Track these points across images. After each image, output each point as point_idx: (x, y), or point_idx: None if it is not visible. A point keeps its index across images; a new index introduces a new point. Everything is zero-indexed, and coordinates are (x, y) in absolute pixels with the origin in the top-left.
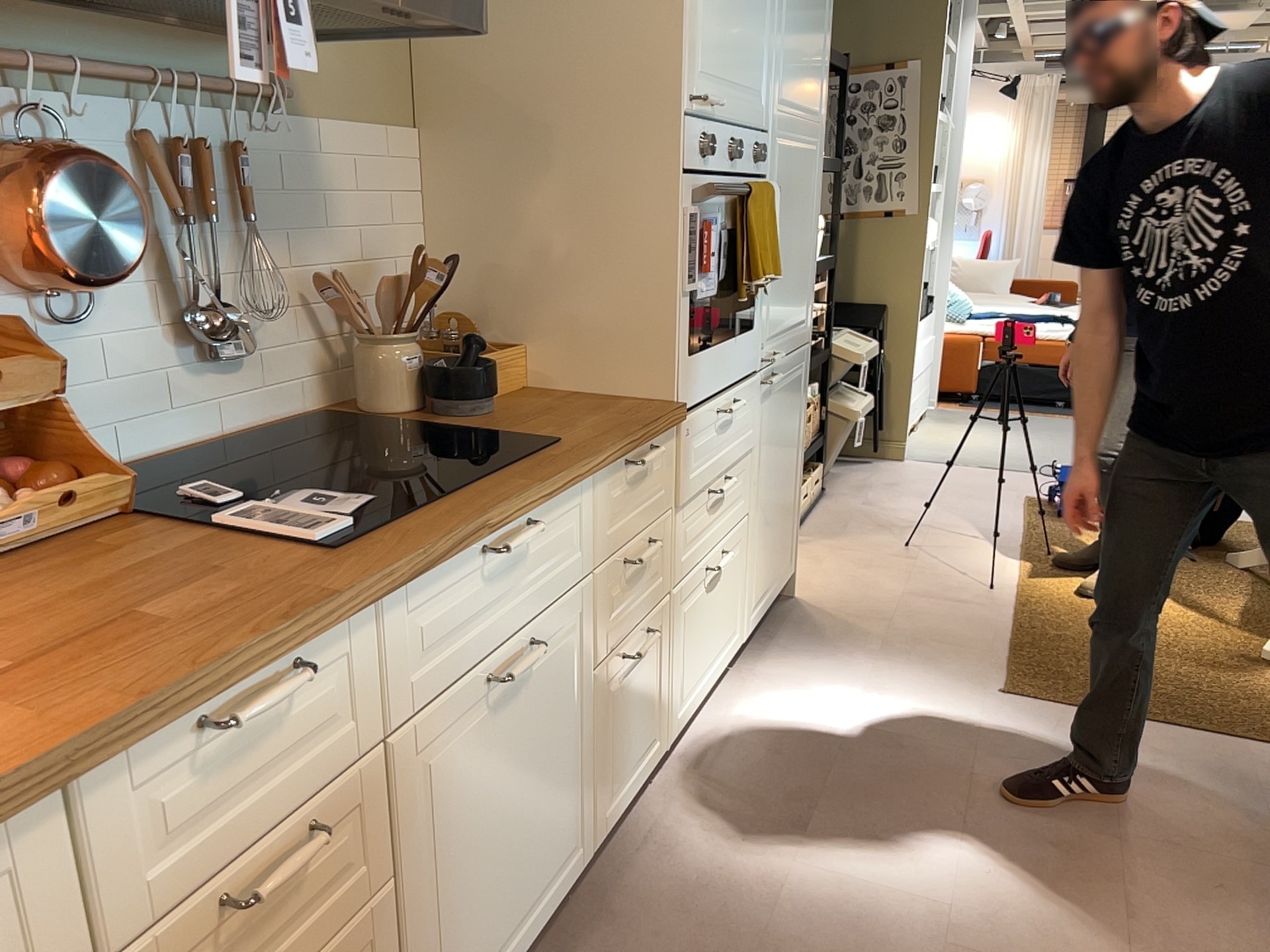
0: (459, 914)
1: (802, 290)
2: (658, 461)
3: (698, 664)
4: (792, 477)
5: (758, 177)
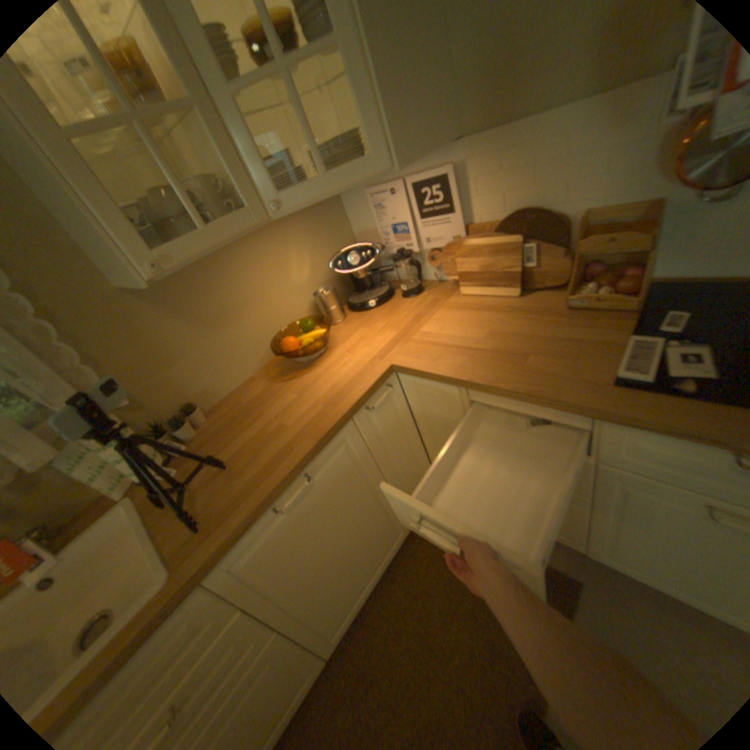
0: (644, 549)
1: None
2: None
3: None
4: None
5: None
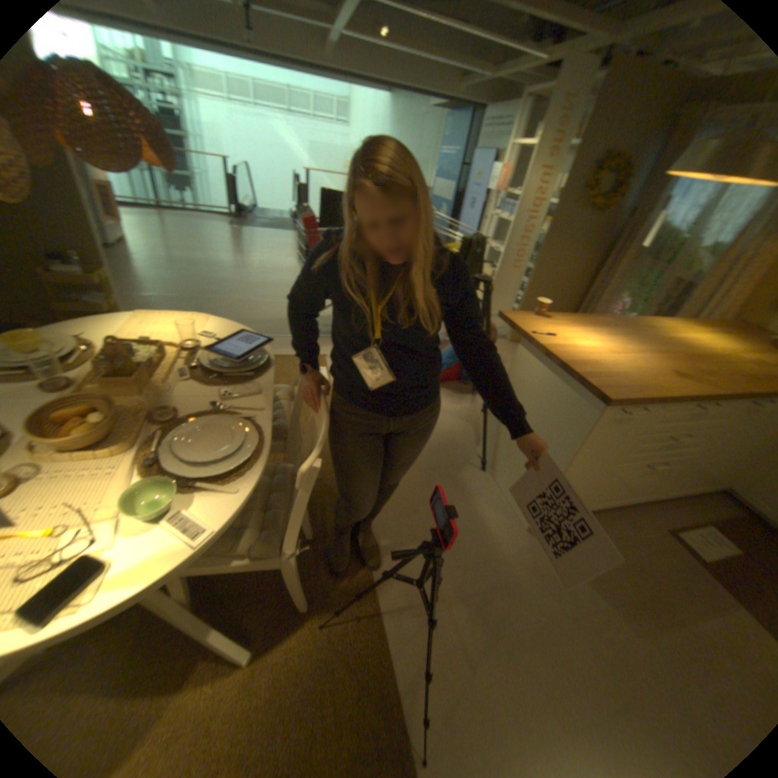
0: None
1: None
2: None
3: None
4: None
5: None
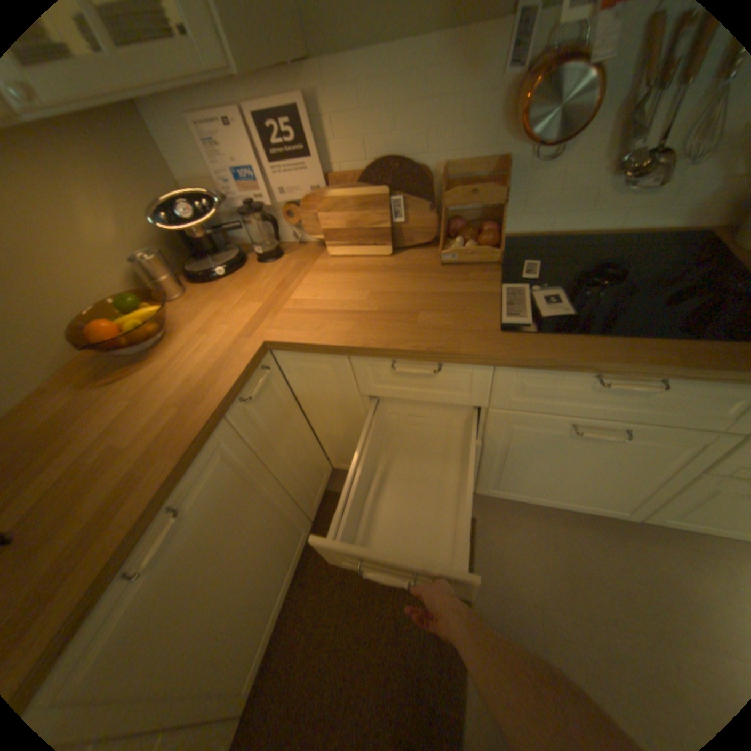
0: (521, 474)
1: None
2: None
3: None
4: None
5: None
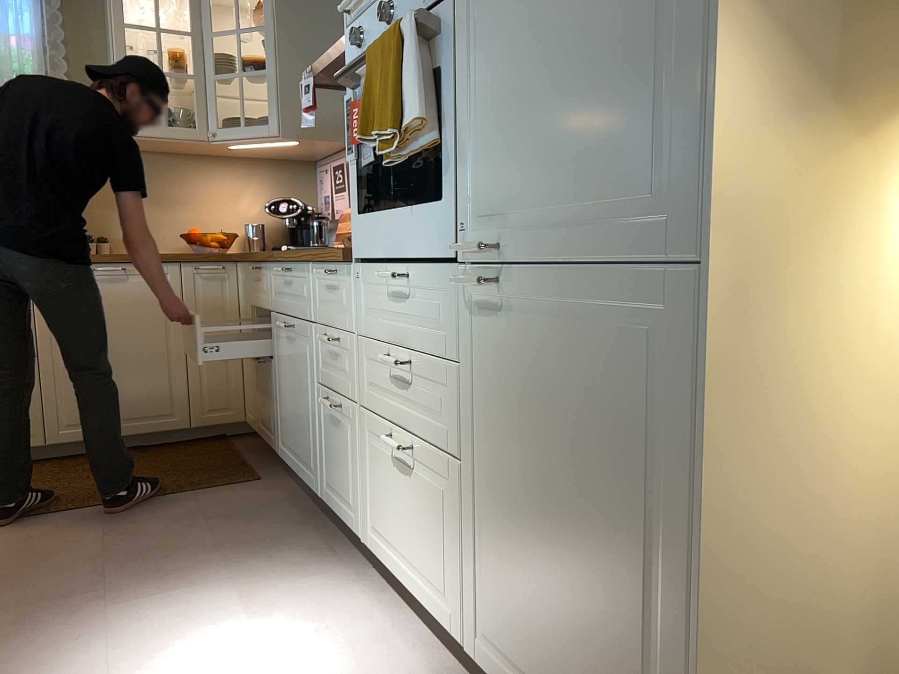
0: (283, 408)
1: (618, 127)
2: (343, 287)
3: (389, 528)
4: (627, 574)
5: (437, 3)
